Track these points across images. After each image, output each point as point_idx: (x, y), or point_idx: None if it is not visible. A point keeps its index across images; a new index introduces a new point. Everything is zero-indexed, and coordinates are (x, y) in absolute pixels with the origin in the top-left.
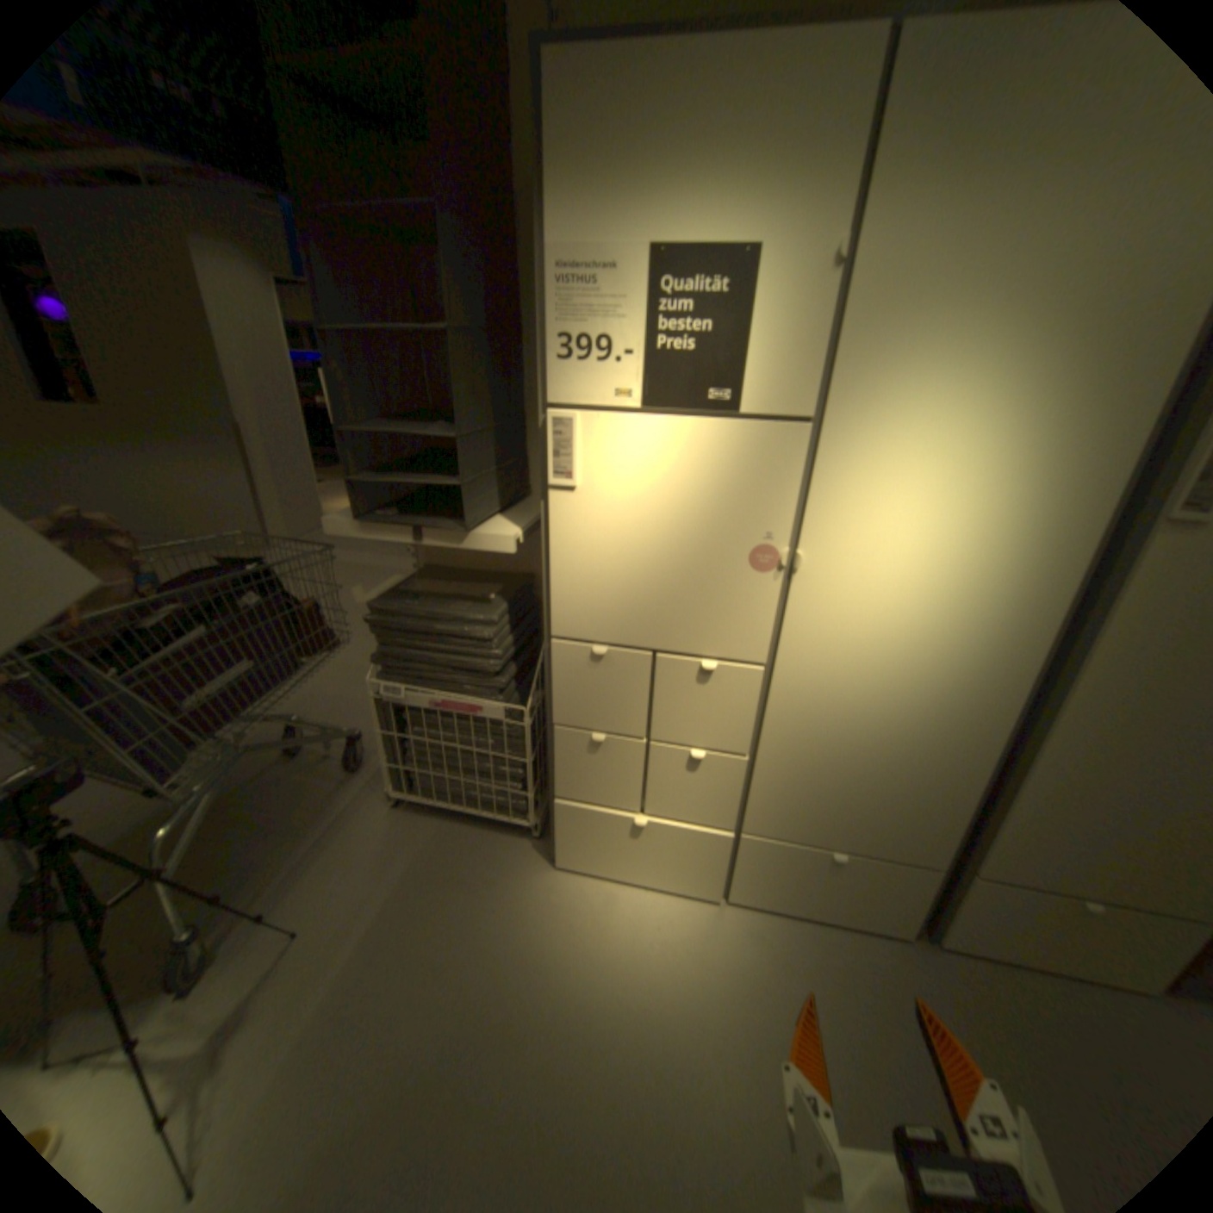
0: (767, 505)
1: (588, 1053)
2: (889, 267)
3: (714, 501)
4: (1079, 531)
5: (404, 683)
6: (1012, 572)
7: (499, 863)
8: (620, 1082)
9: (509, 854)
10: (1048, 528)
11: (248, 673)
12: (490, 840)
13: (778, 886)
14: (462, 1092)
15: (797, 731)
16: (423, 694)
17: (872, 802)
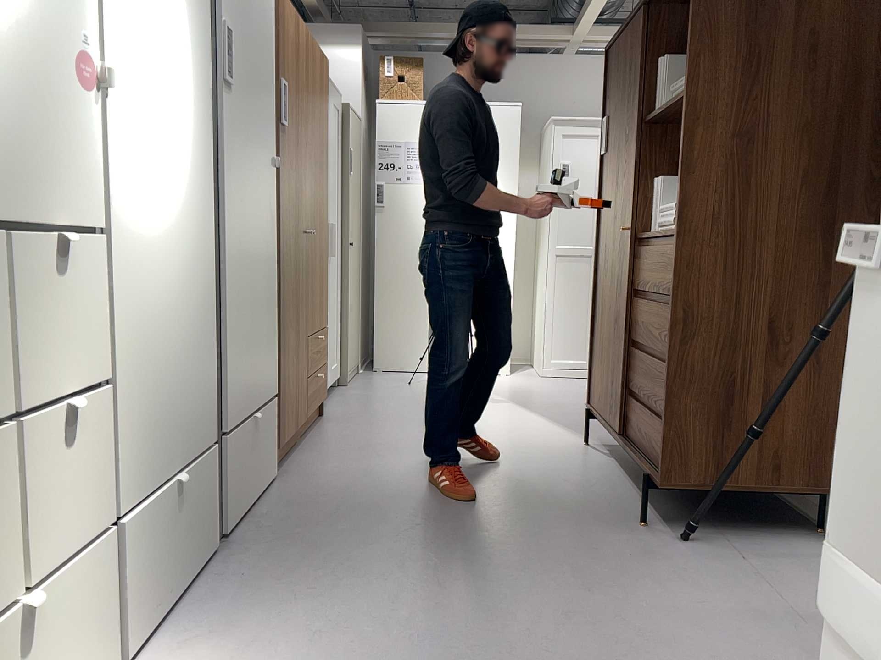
0: None
1: None
2: None
3: None
4: (203, 82)
5: None
6: (190, 113)
7: None
8: None
9: None
10: (195, 76)
11: None
12: None
13: (150, 577)
14: None
15: (128, 320)
16: None
17: (177, 390)
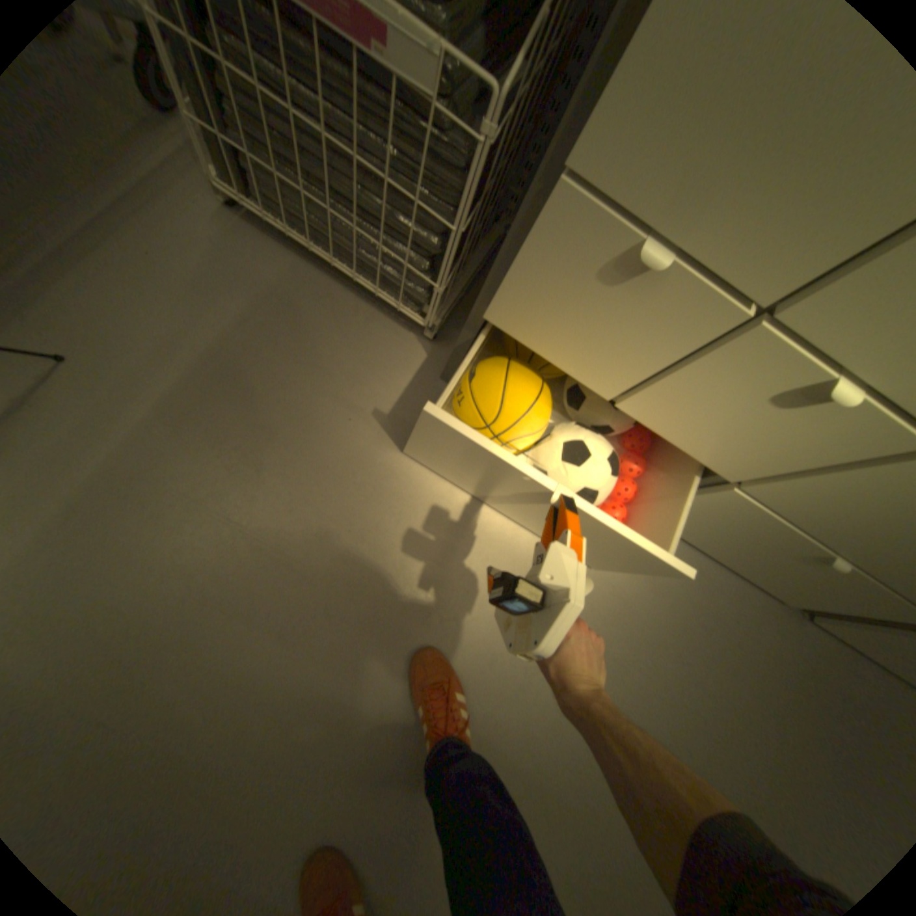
0: None
1: (427, 615)
2: None
3: None
4: None
5: None
6: None
7: (369, 354)
8: (453, 651)
9: (386, 345)
10: None
11: None
12: (364, 314)
13: (714, 531)
14: (277, 616)
15: None
16: None
17: None
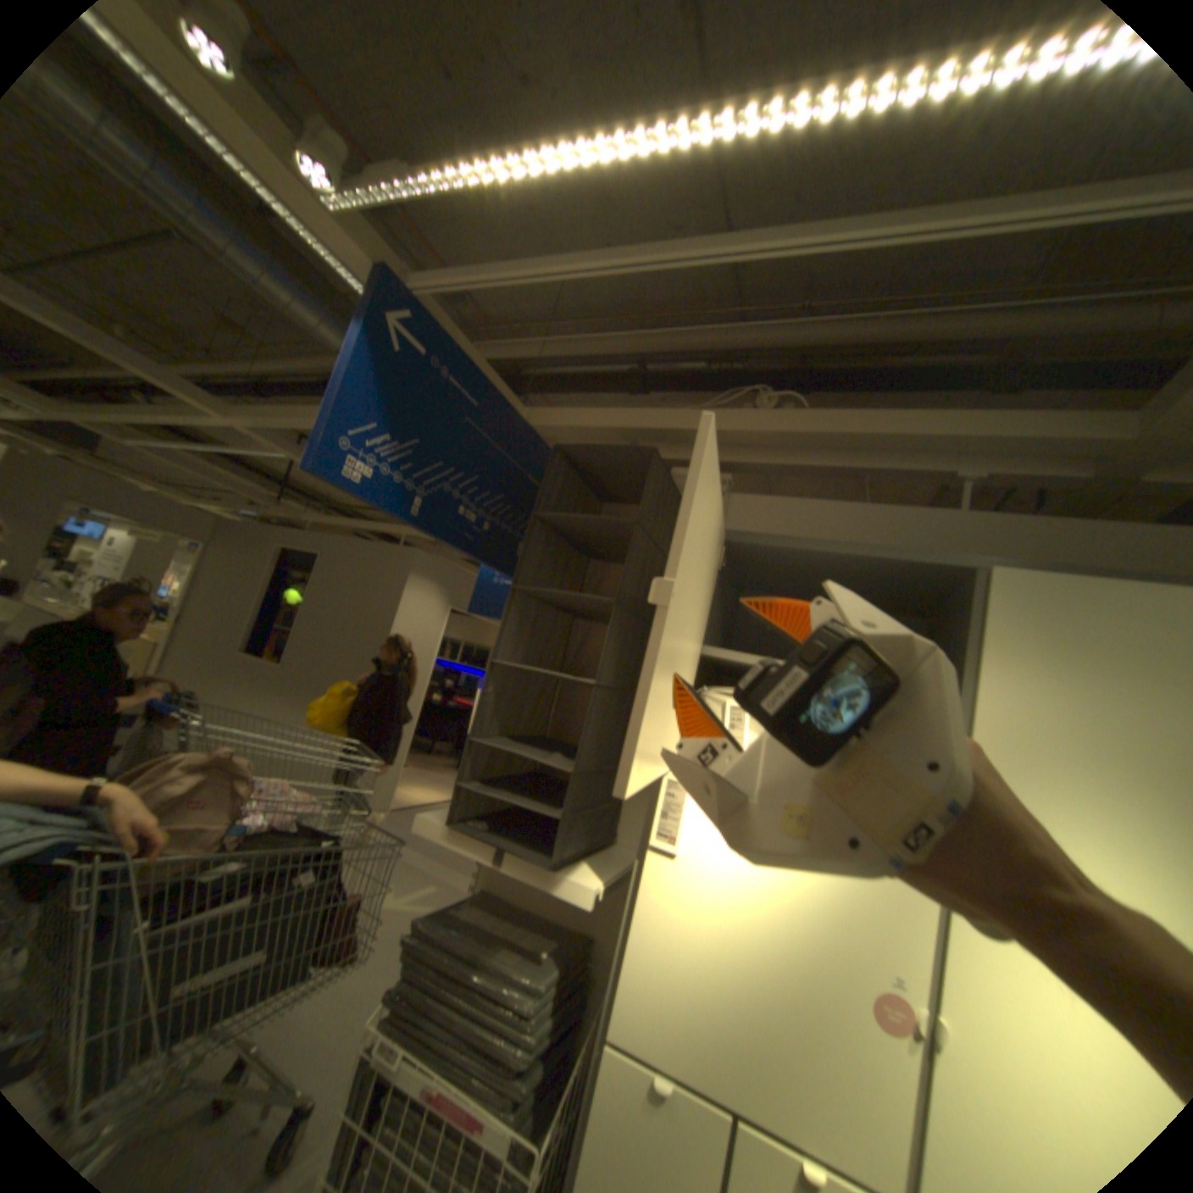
0: (896, 941)
1: None
2: (1012, 726)
3: (830, 916)
4: None
5: (404, 1045)
6: None
7: None
8: None
9: None
10: None
11: (252, 966)
12: None
13: None
14: None
15: None
16: (419, 1071)
17: None
